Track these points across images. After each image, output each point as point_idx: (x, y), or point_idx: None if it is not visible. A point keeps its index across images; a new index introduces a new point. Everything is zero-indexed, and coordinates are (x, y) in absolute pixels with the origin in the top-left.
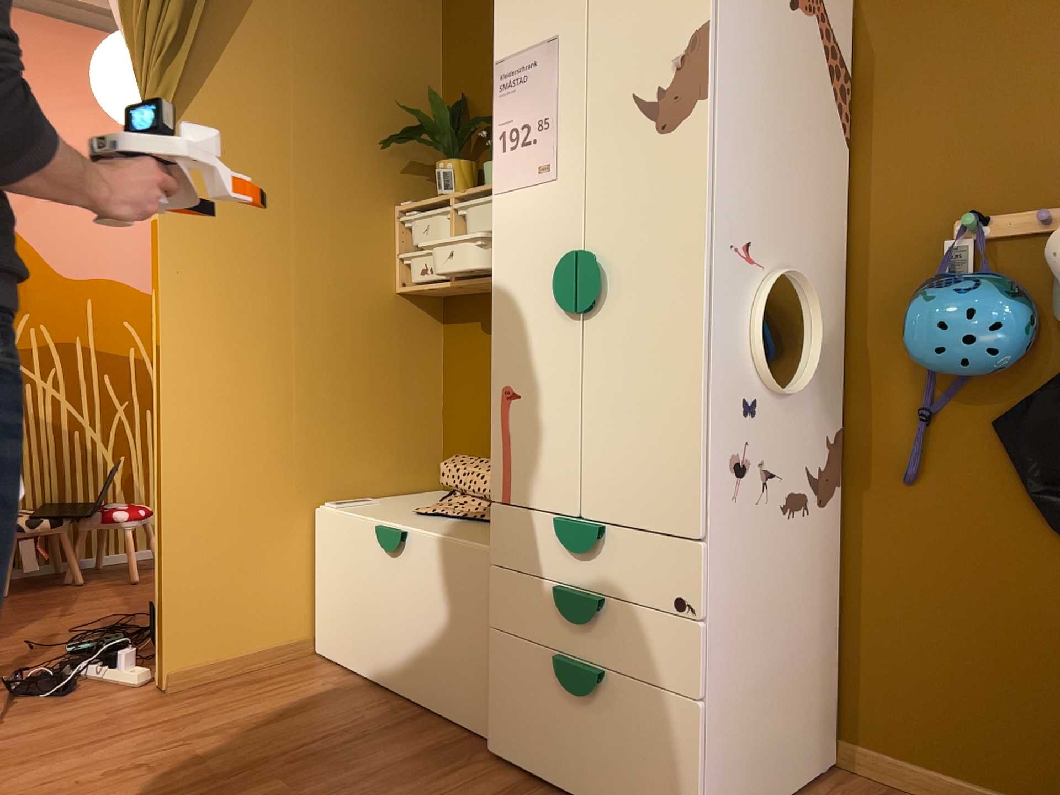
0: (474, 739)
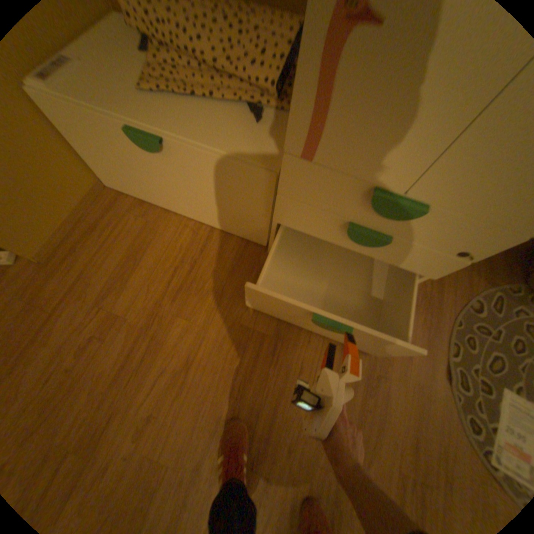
0: (250, 242)
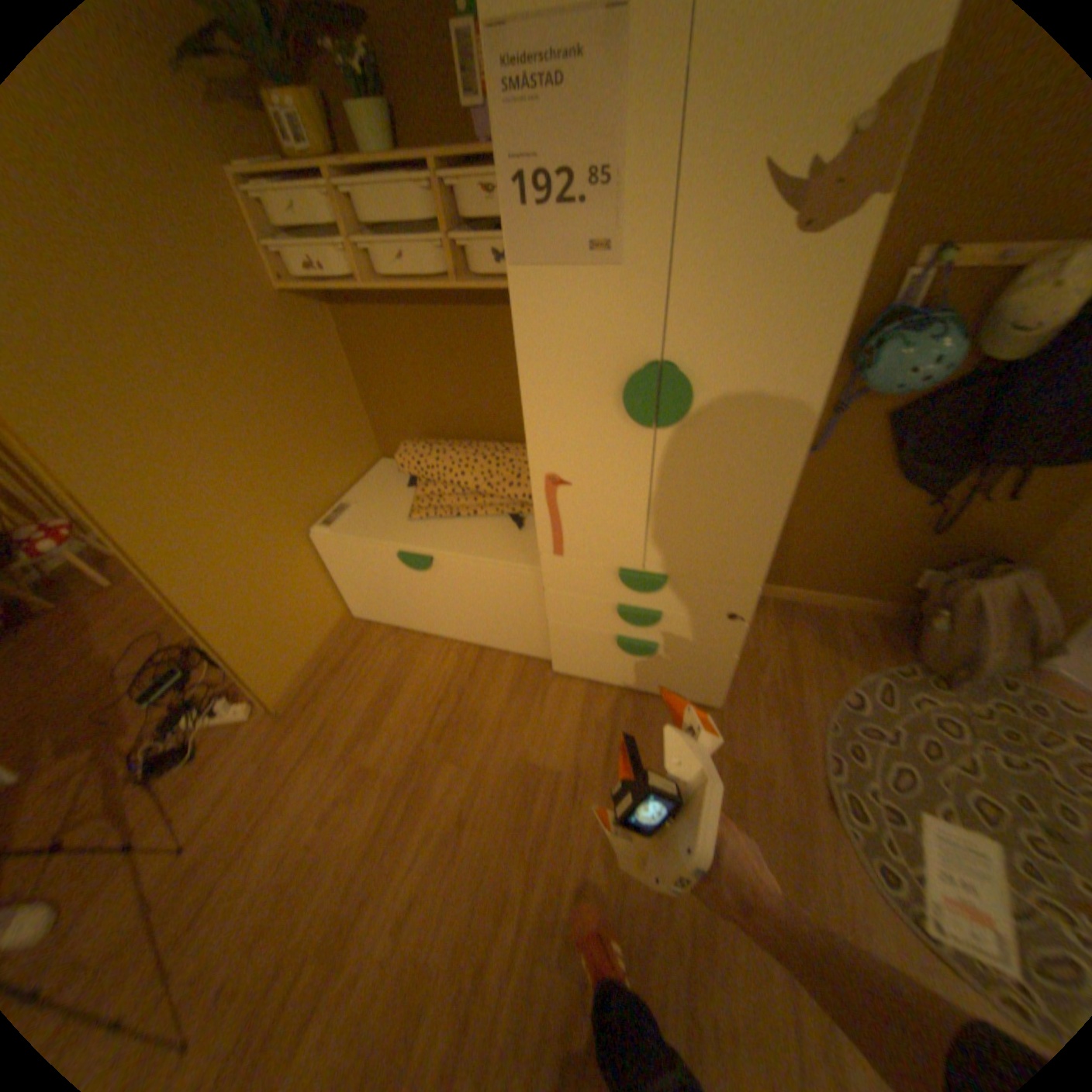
0: (531, 659)
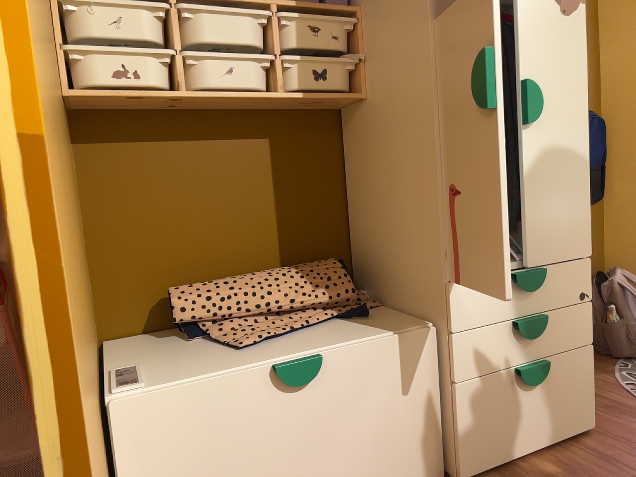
0: None
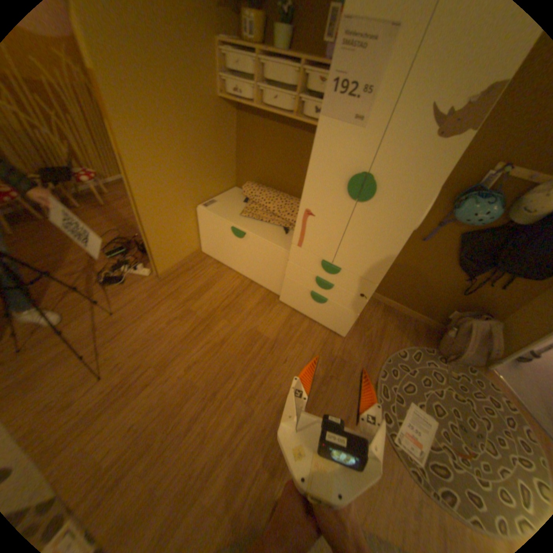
0: (271, 292)
